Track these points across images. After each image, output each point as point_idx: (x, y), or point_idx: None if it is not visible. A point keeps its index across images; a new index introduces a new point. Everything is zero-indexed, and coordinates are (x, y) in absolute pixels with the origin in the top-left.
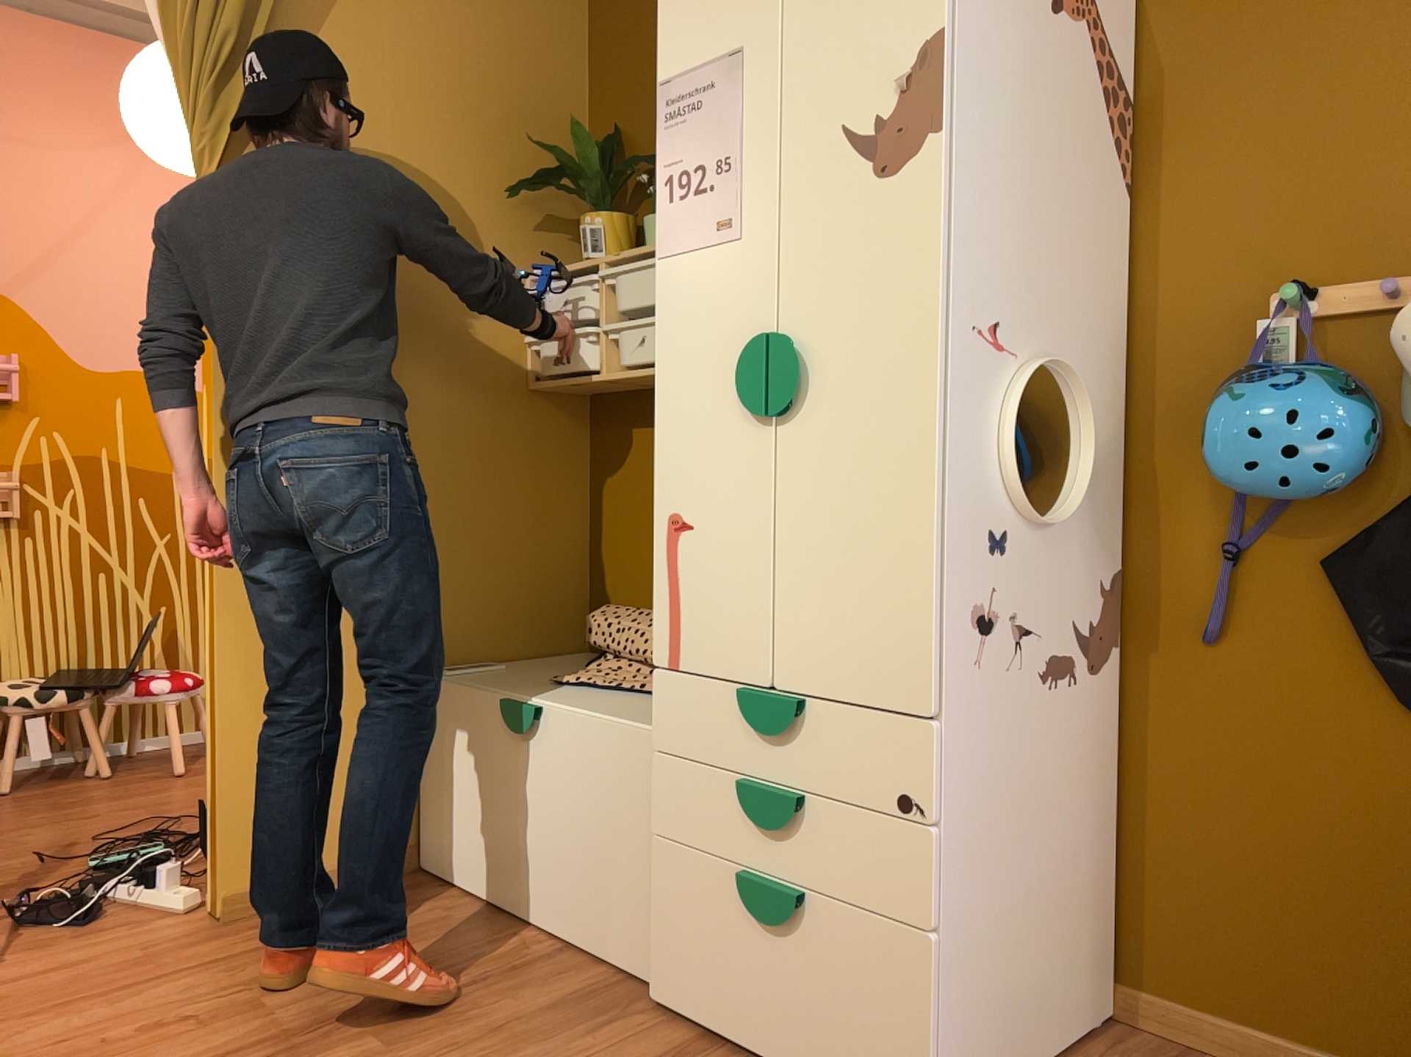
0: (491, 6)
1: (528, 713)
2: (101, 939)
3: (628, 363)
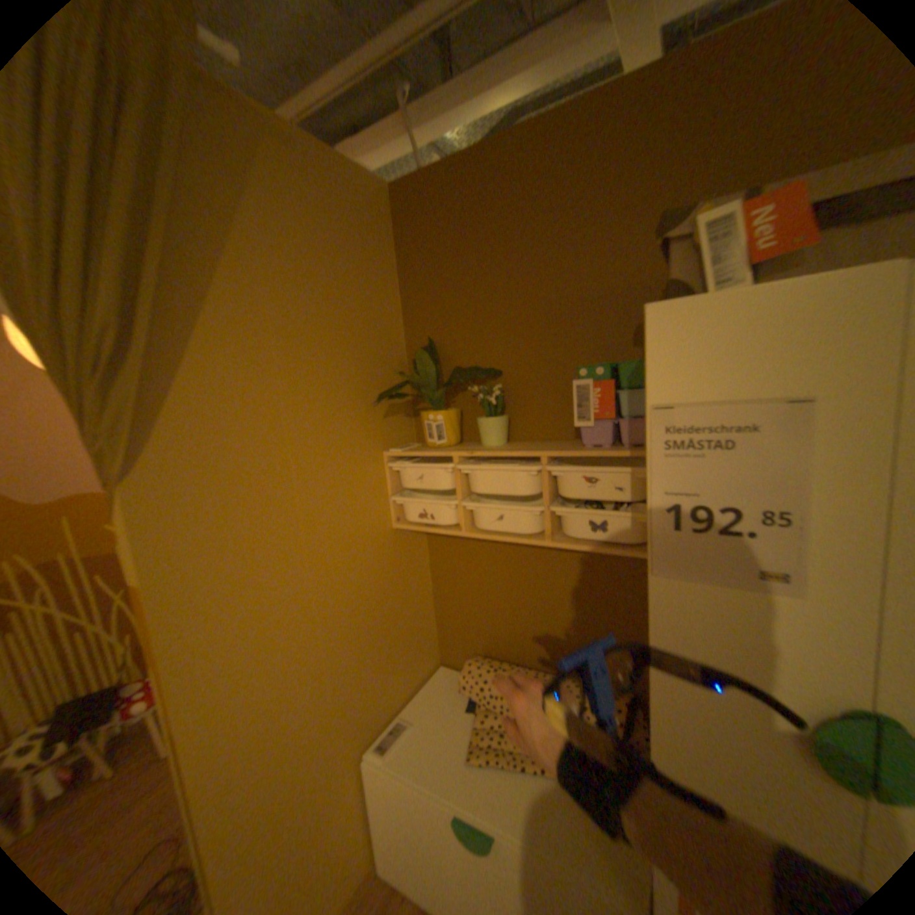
0: (335, 254)
1: (486, 845)
2: None
3: (488, 530)
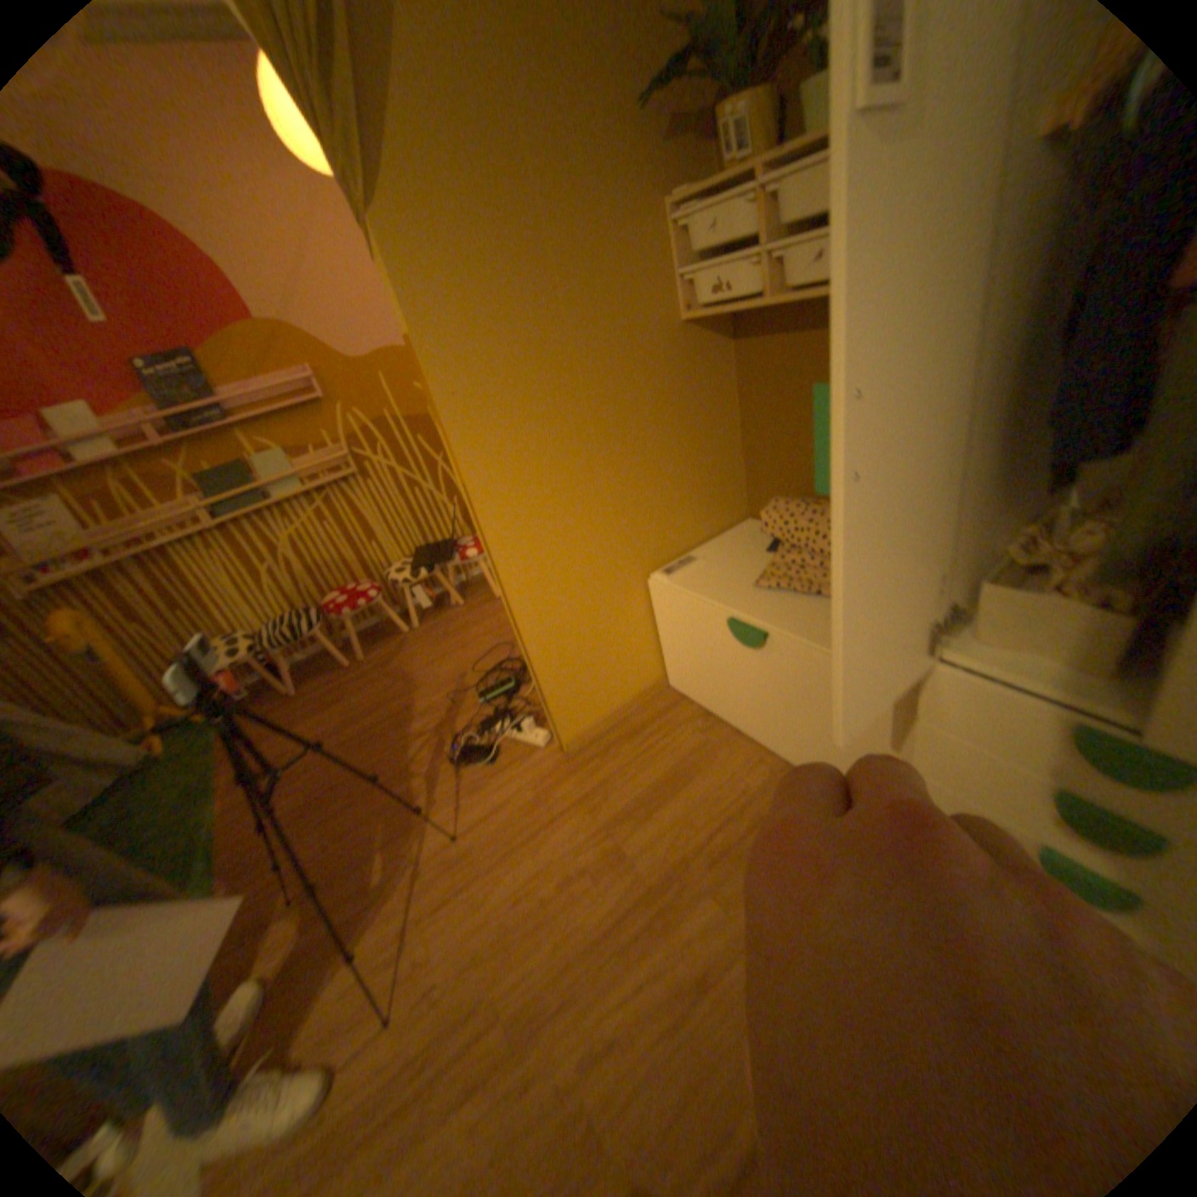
0: None
1: (758, 635)
2: (507, 775)
3: (800, 282)
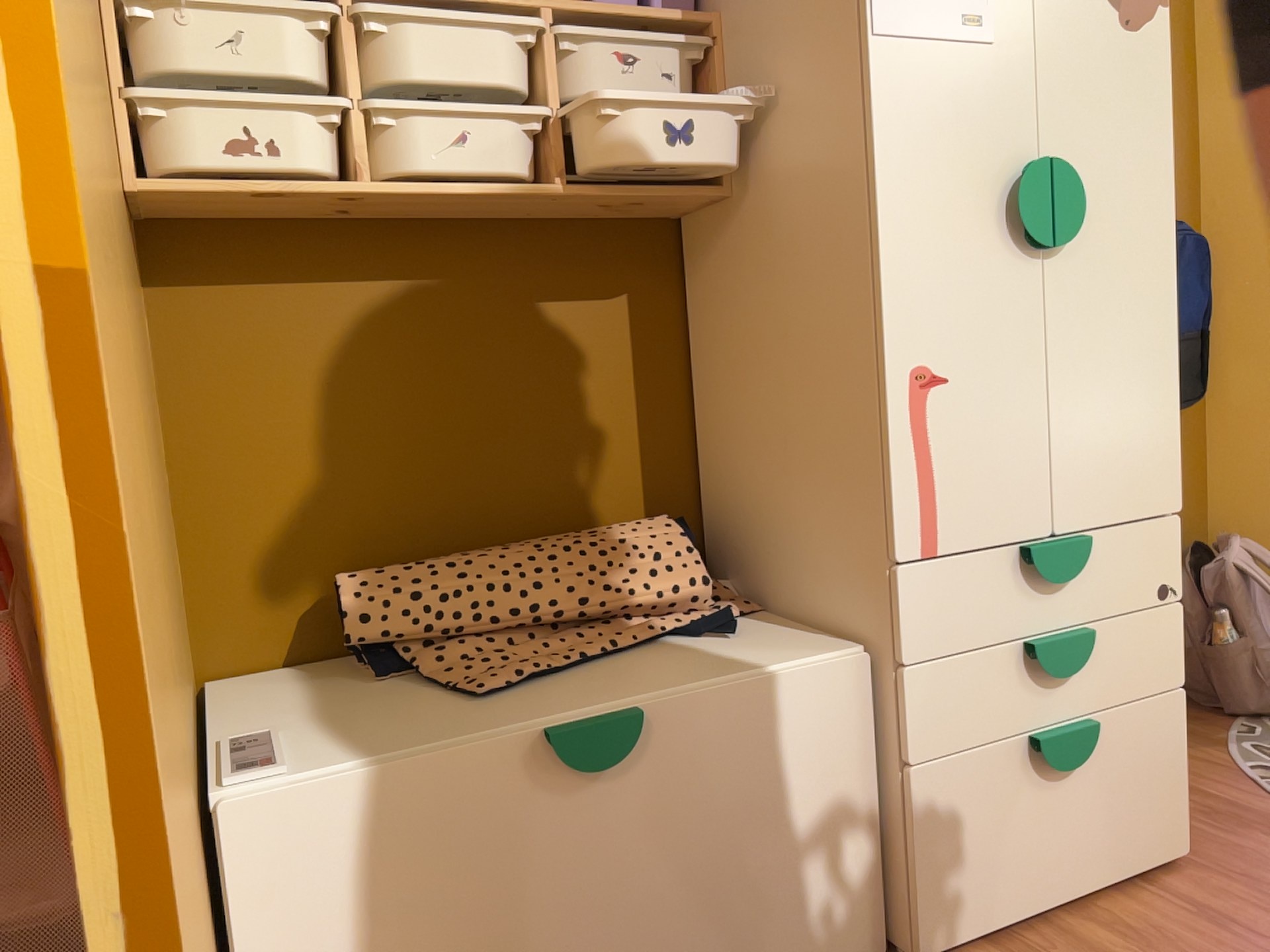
0: None
1: (634, 726)
2: None
3: (431, 174)
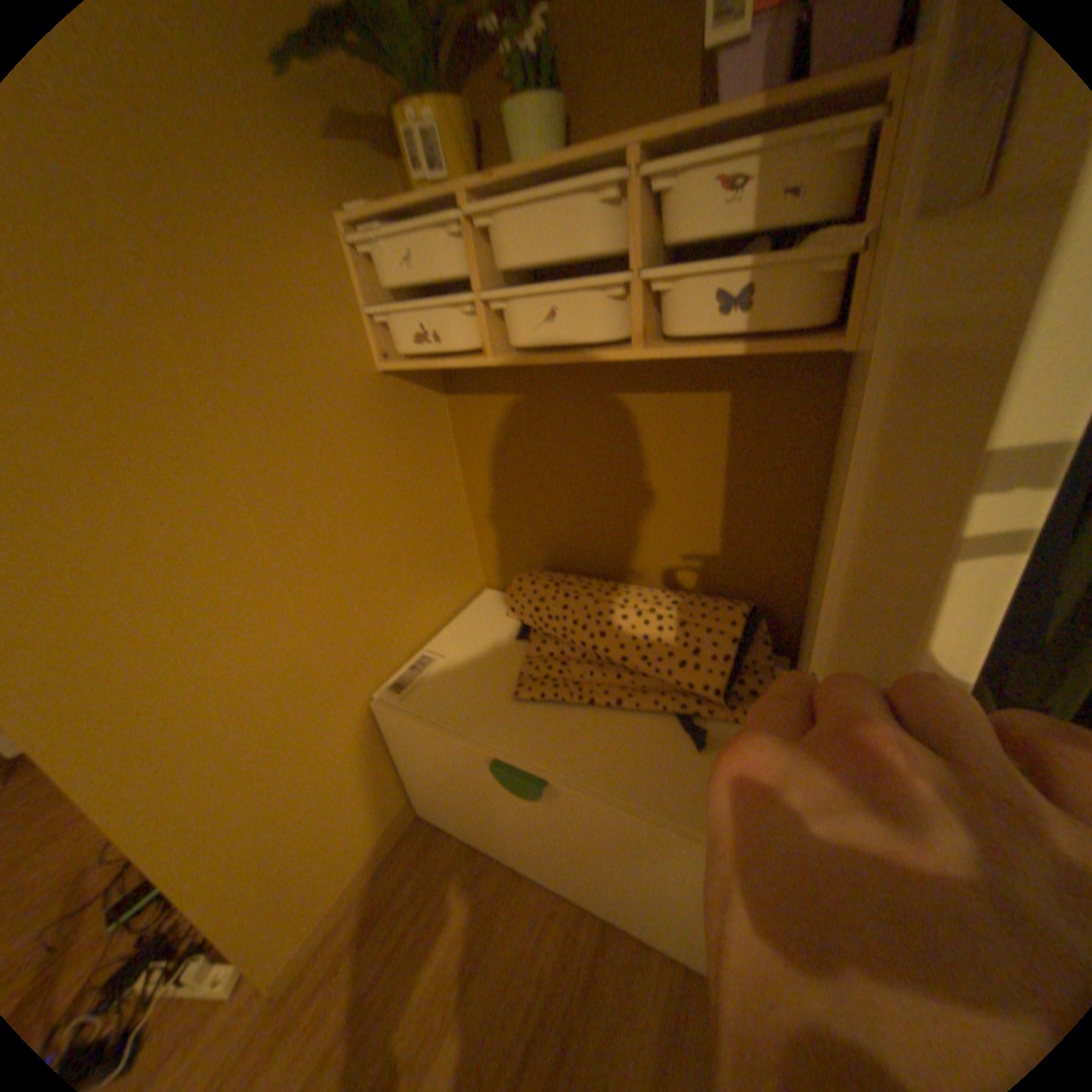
0: None
1: (535, 789)
2: None
3: (530, 346)
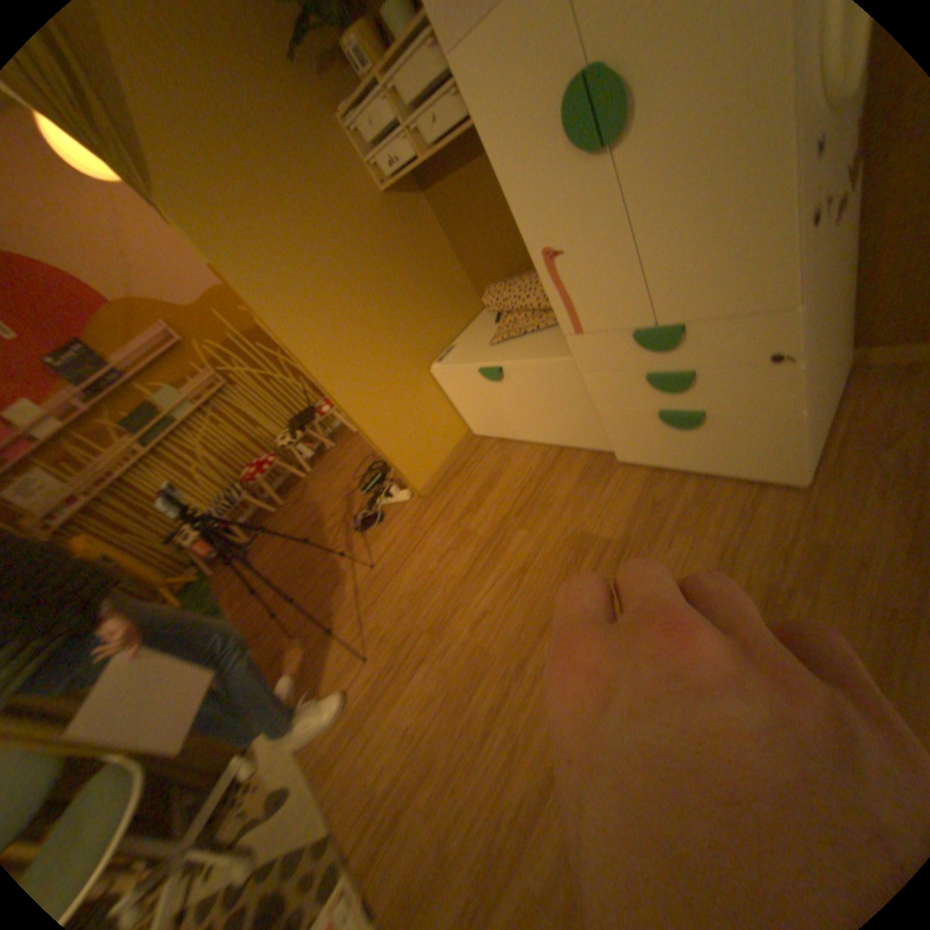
0: None
1: (497, 370)
2: (394, 523)
3: (433, 139)
